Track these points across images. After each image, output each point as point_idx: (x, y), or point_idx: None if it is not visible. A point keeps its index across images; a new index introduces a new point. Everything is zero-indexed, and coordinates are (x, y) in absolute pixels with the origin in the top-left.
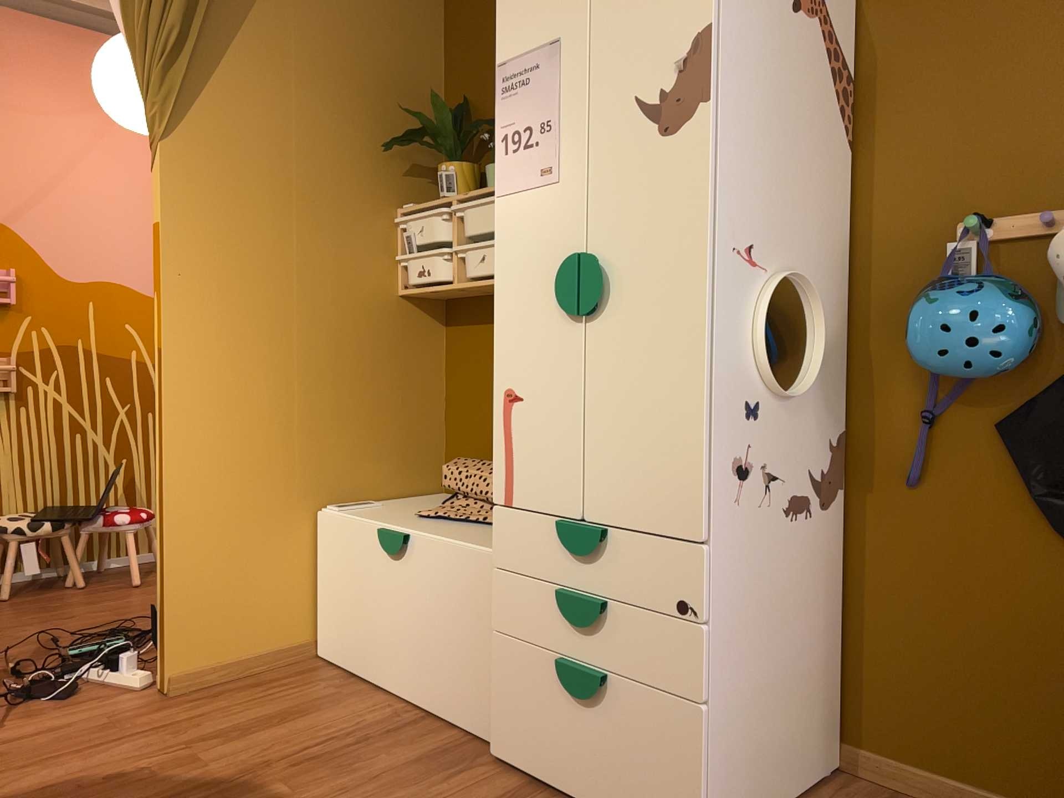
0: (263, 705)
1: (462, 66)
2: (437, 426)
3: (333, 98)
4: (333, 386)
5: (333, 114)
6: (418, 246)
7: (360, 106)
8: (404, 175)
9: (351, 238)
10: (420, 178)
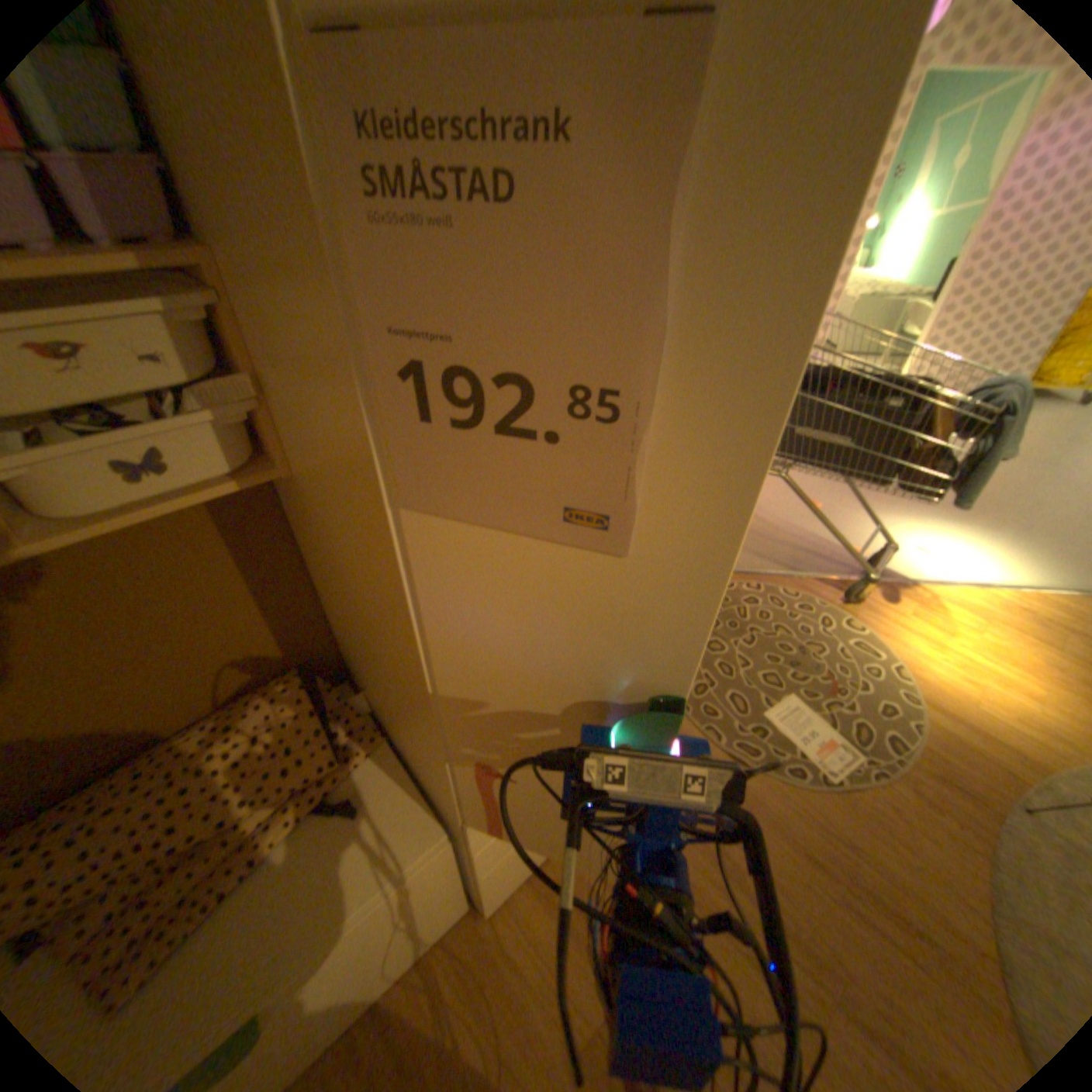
0: None
1: None
2: None
3: None
4: None
5: None
6: None
7: None
8: None
9: None
10: None
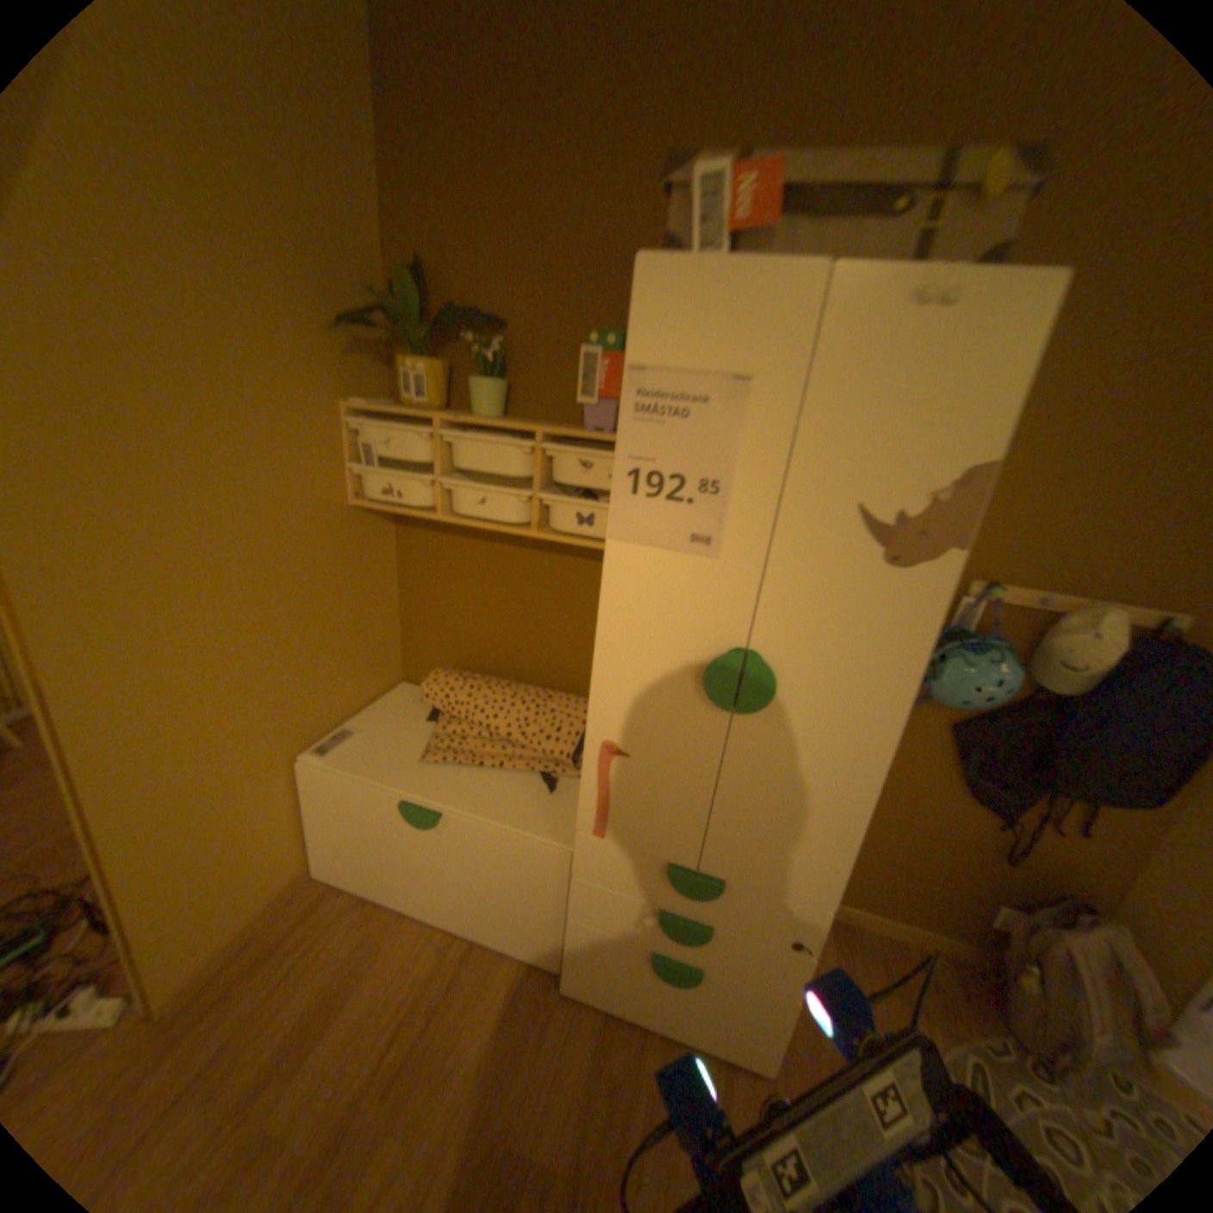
0: (298, 991)
1: (412, 208)
2: (396, 625)
3: (242, 243)
4: (295, 632)
5: (246, 269)
6: (377, 455)
7: (283, 256)
8: (345, 355)
9: (294, 451)
10: (363, 358)
